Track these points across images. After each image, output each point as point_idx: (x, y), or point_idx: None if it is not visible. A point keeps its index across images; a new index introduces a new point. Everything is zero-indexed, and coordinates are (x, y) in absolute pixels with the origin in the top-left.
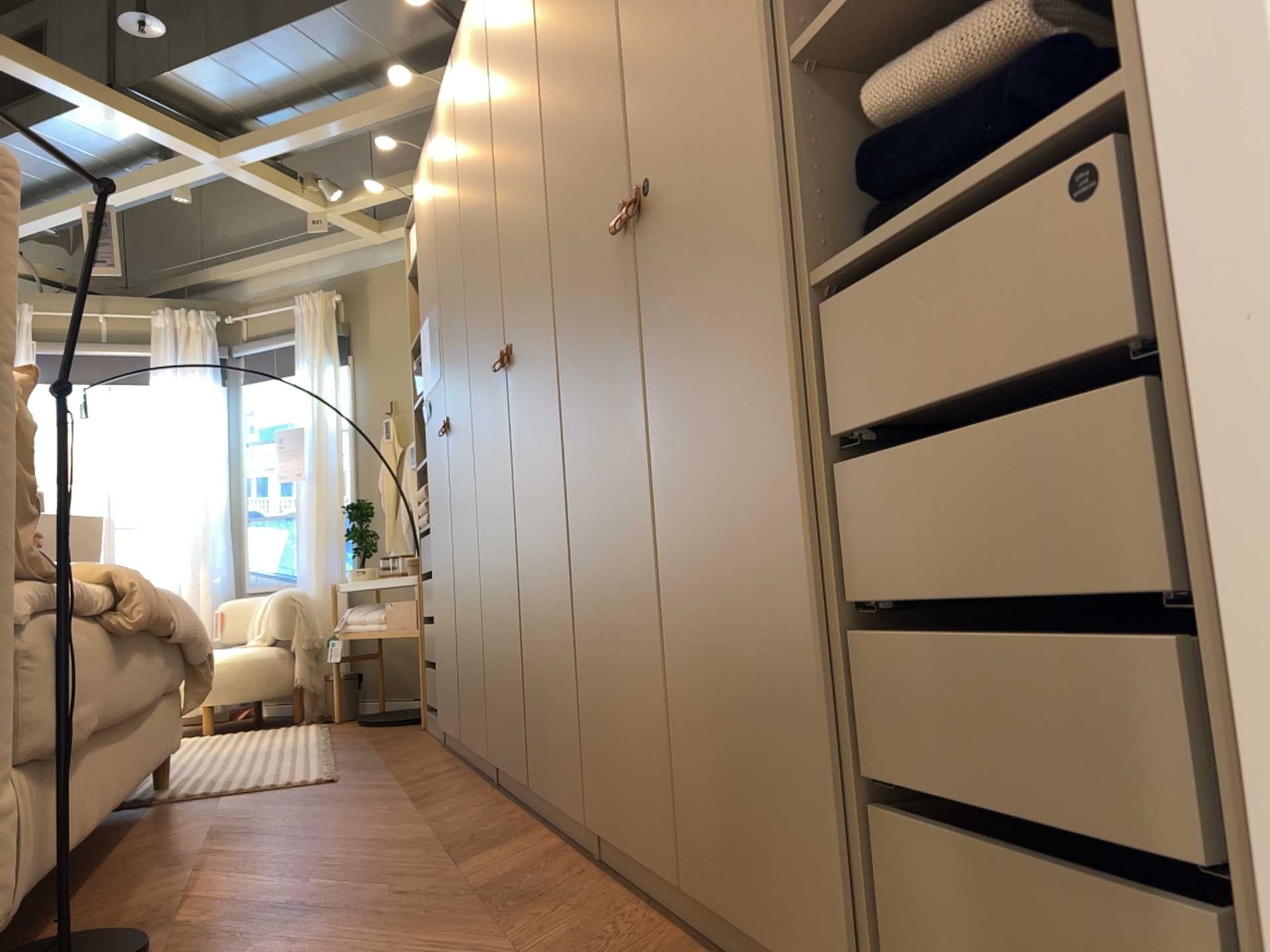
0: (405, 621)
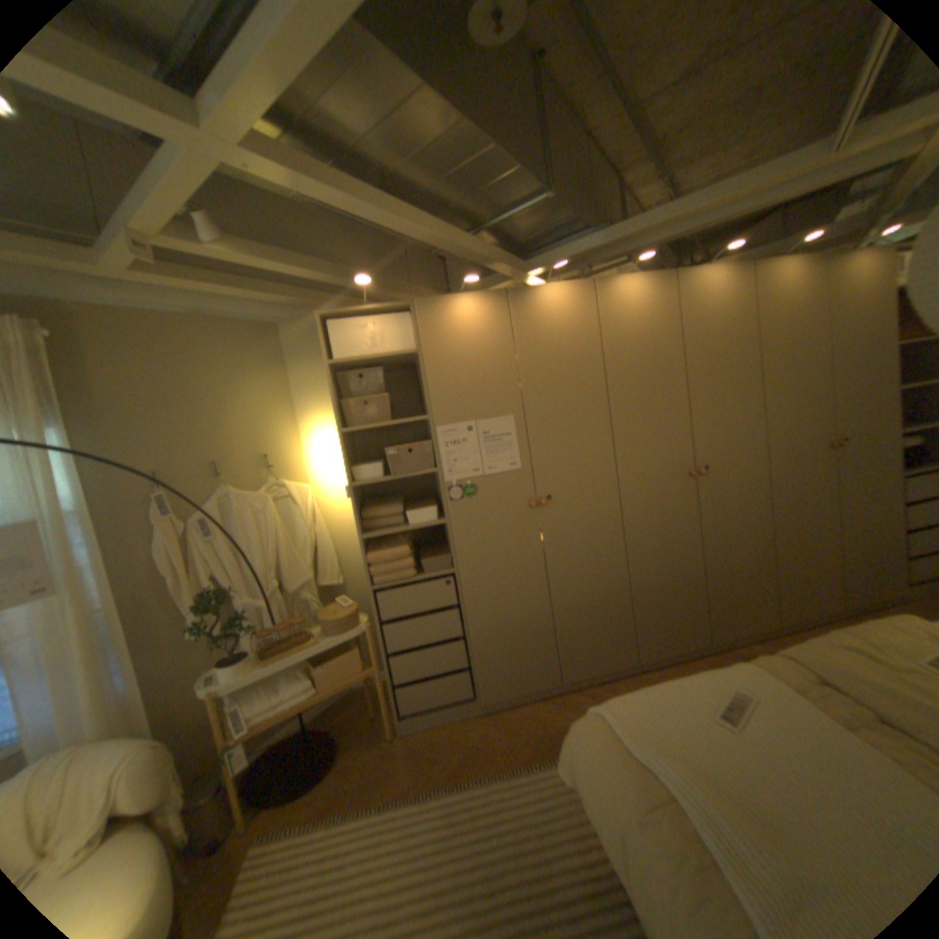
0: (337, 680)
